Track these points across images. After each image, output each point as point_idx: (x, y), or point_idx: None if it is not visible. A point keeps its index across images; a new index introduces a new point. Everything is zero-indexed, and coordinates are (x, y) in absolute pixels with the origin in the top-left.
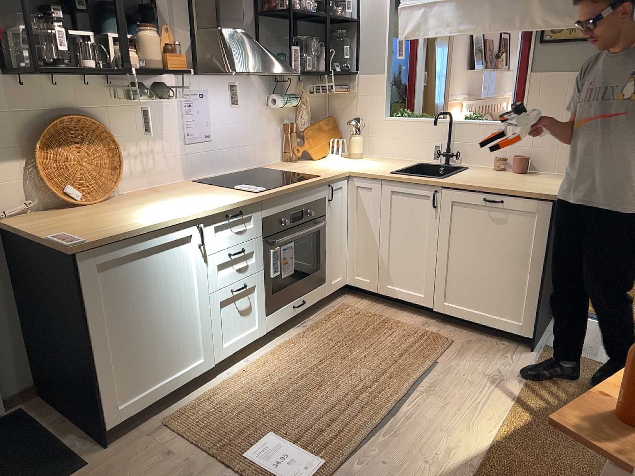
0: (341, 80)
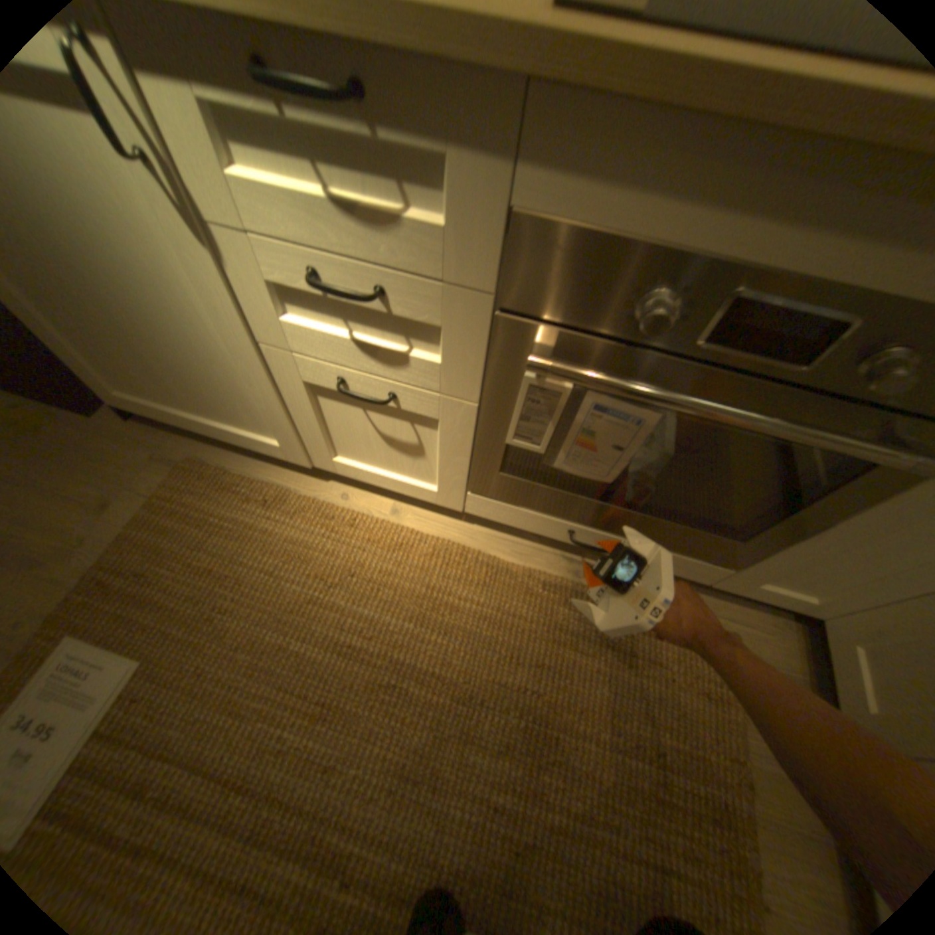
0: None
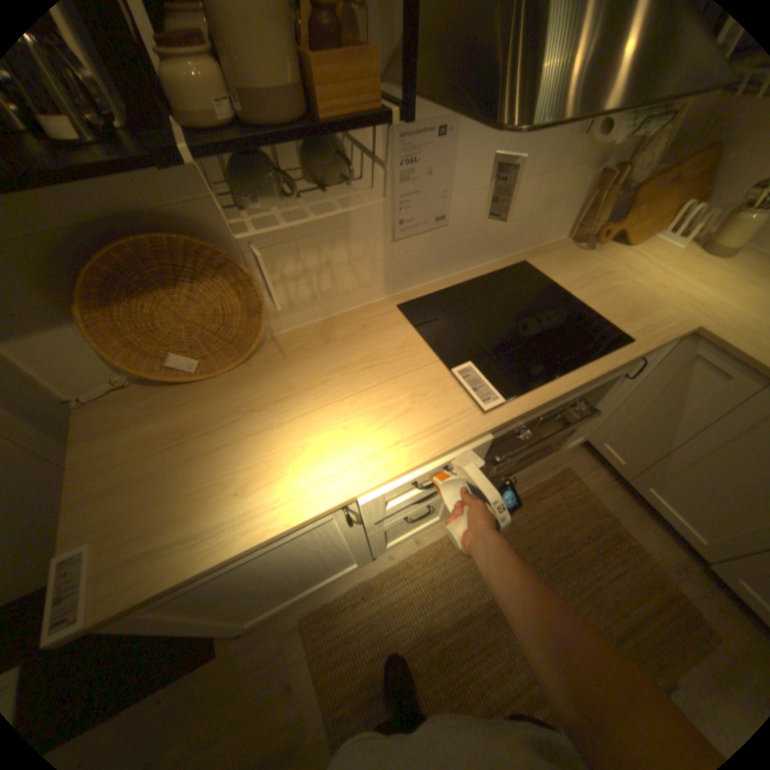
0: None
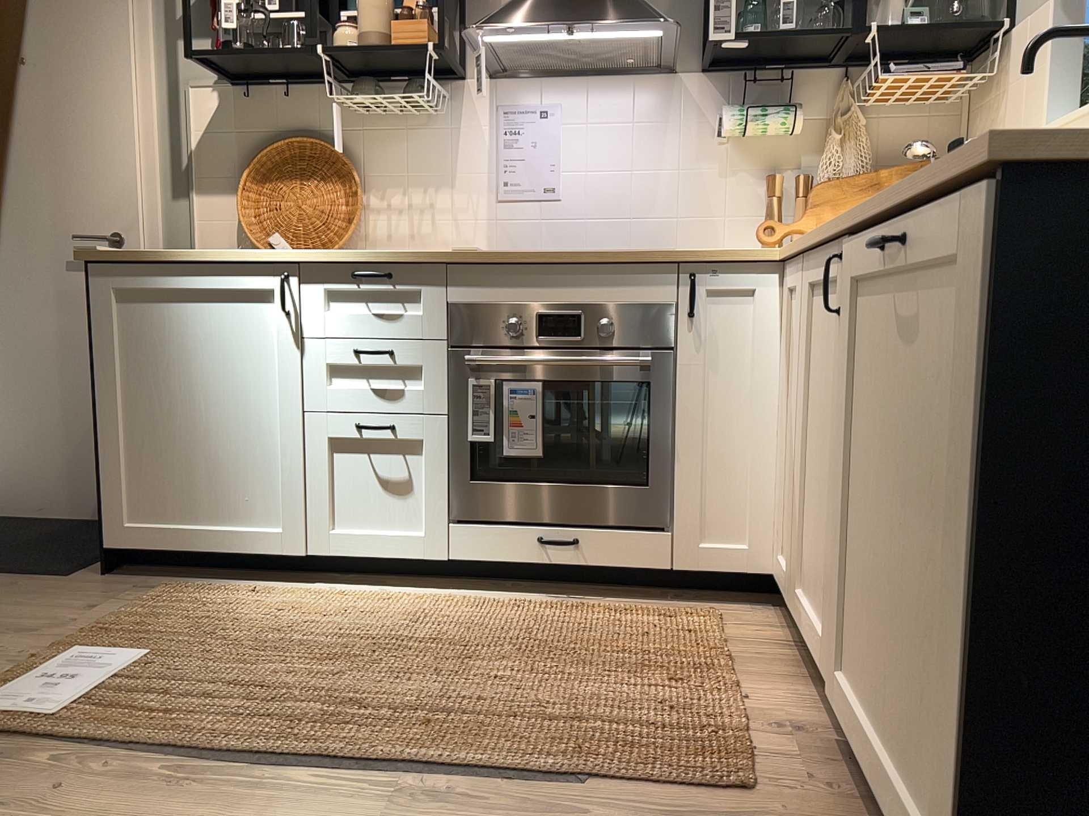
0: (982, 64)
